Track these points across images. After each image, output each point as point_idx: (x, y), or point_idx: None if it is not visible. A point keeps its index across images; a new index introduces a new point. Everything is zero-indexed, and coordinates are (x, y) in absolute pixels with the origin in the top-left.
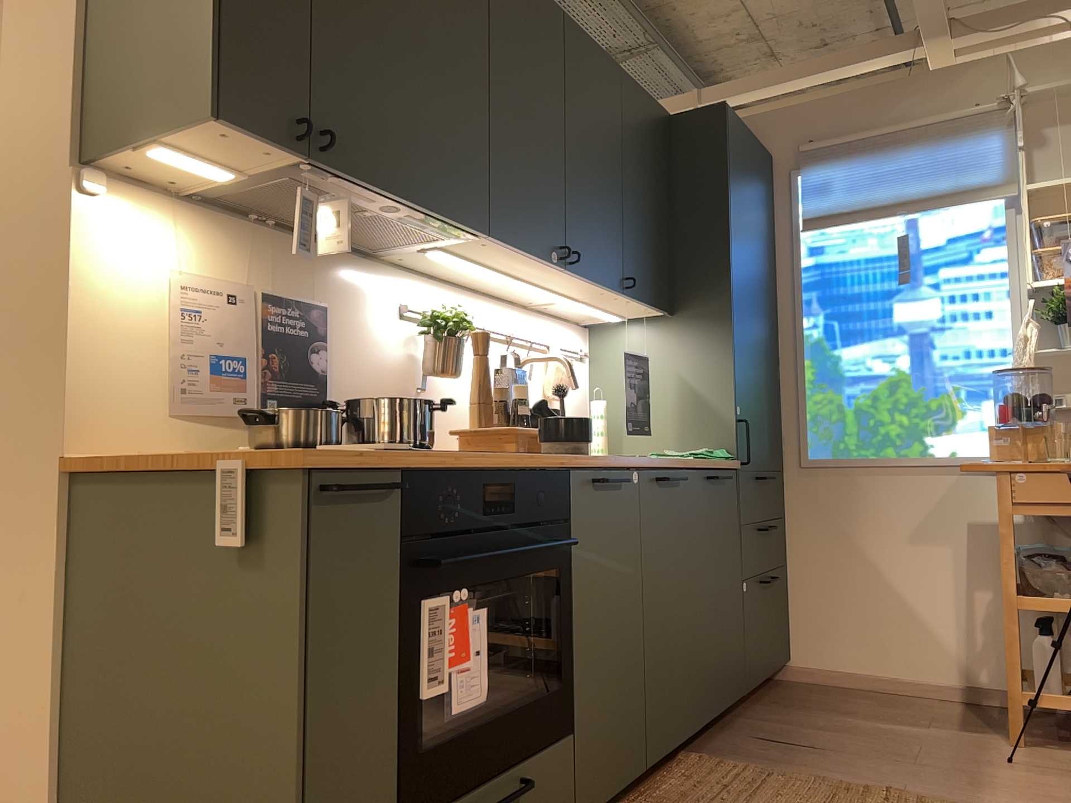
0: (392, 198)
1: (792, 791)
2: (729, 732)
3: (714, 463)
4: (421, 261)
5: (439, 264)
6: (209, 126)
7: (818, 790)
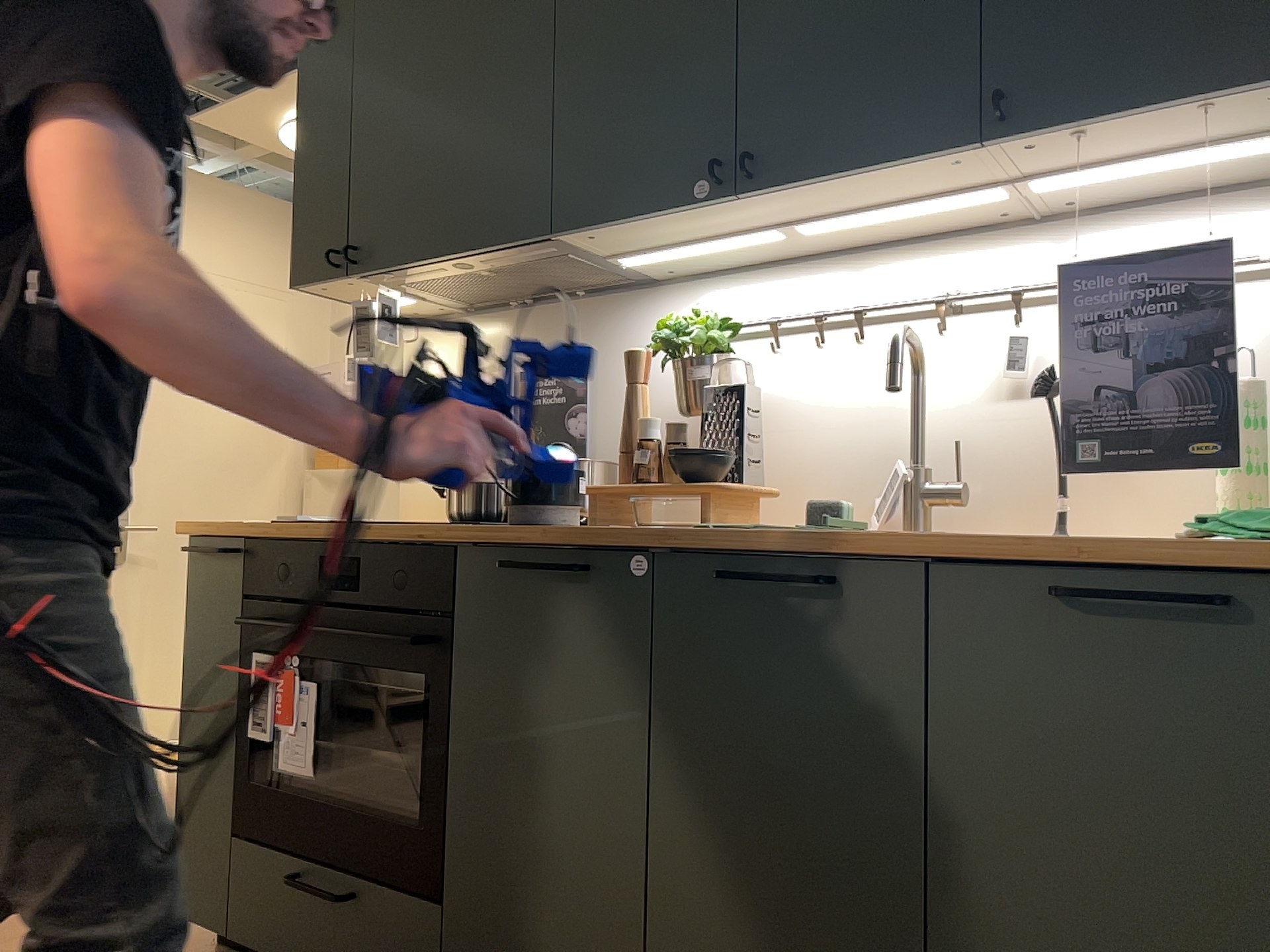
0: (437, 263)
1: None
2: None
3: (1163, 550)
4: (702, 262)
5: (713, 255)
6: (309, 291)
7: None
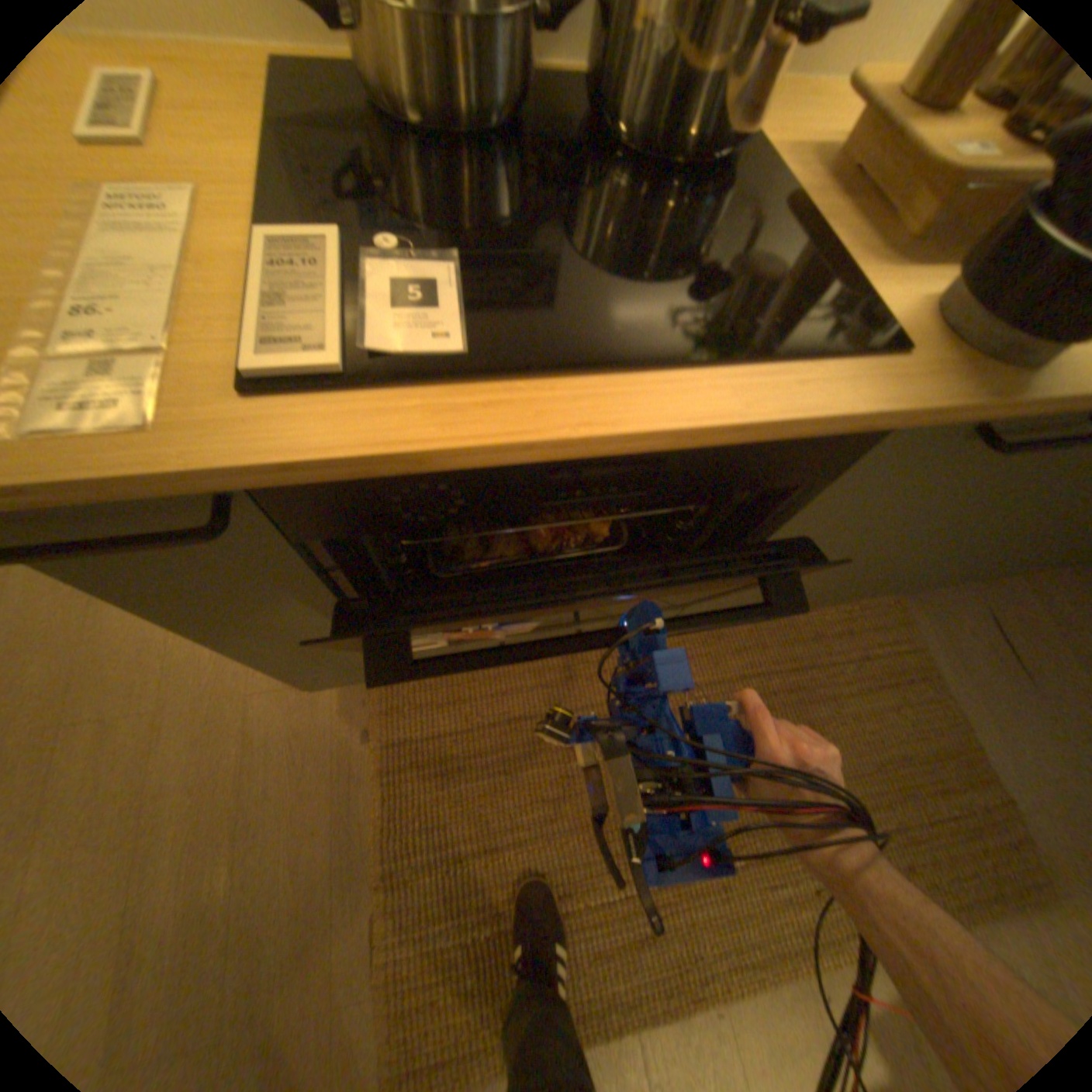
0: None
1: (915, 719)
2: (975, 585)
3: None
4: None
5: None
6: None
7: (939, 740)
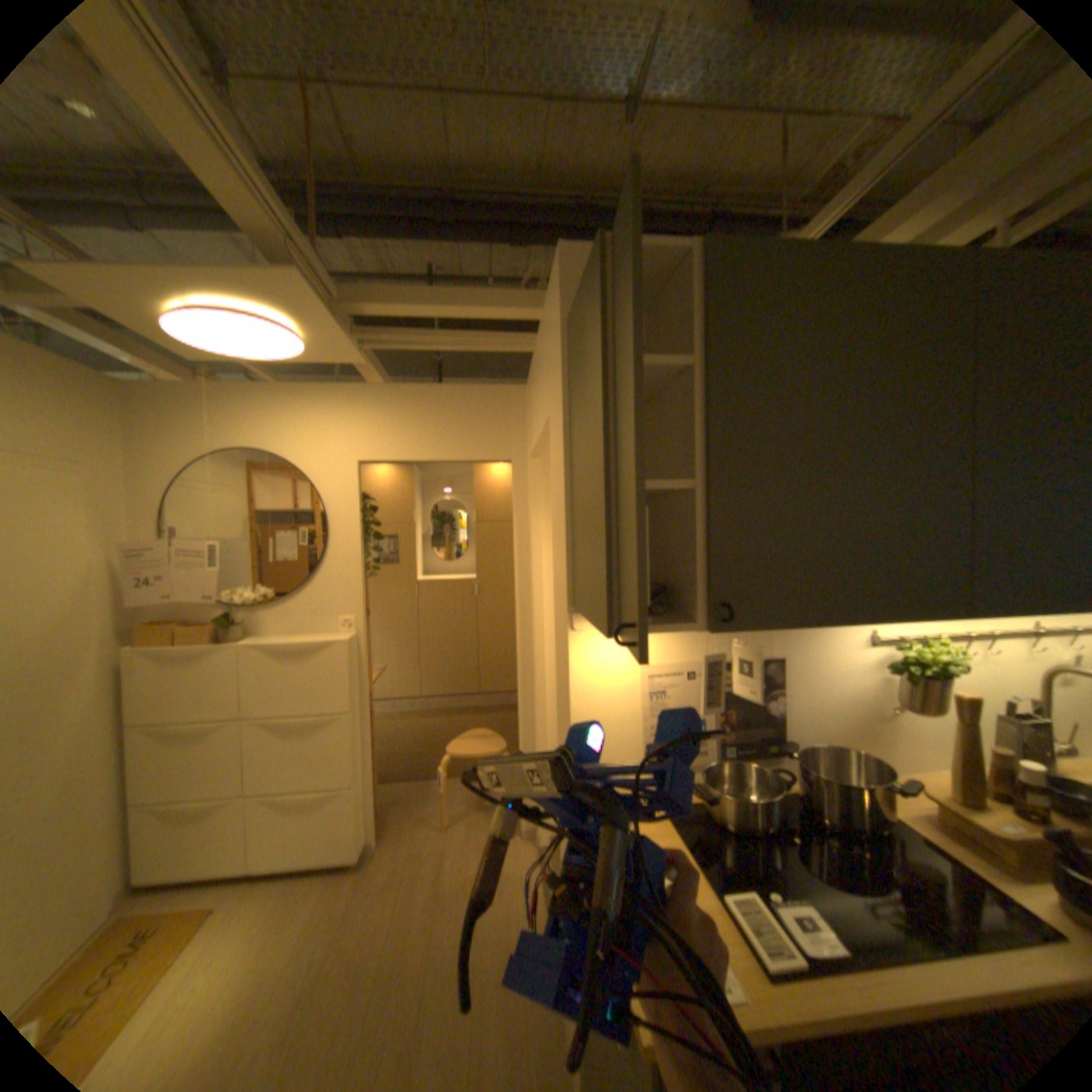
0: (821, 624)
1: None
2: None
3: None
4: None
5: None
6: (613, 634)
7: None
